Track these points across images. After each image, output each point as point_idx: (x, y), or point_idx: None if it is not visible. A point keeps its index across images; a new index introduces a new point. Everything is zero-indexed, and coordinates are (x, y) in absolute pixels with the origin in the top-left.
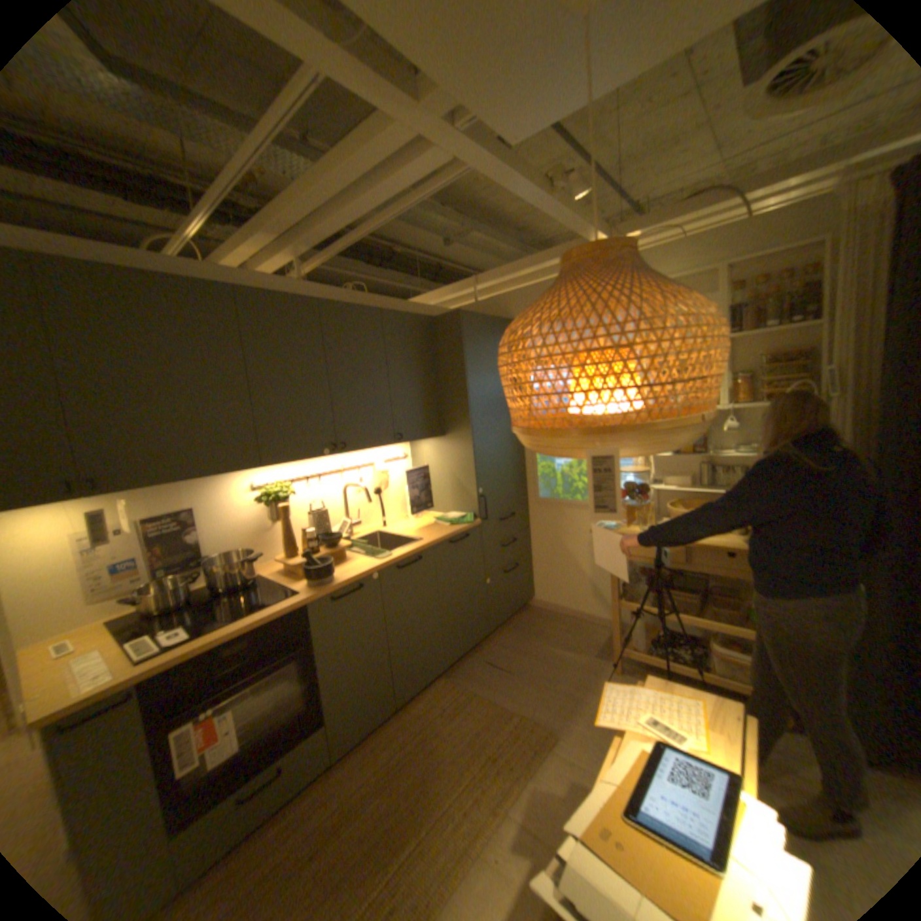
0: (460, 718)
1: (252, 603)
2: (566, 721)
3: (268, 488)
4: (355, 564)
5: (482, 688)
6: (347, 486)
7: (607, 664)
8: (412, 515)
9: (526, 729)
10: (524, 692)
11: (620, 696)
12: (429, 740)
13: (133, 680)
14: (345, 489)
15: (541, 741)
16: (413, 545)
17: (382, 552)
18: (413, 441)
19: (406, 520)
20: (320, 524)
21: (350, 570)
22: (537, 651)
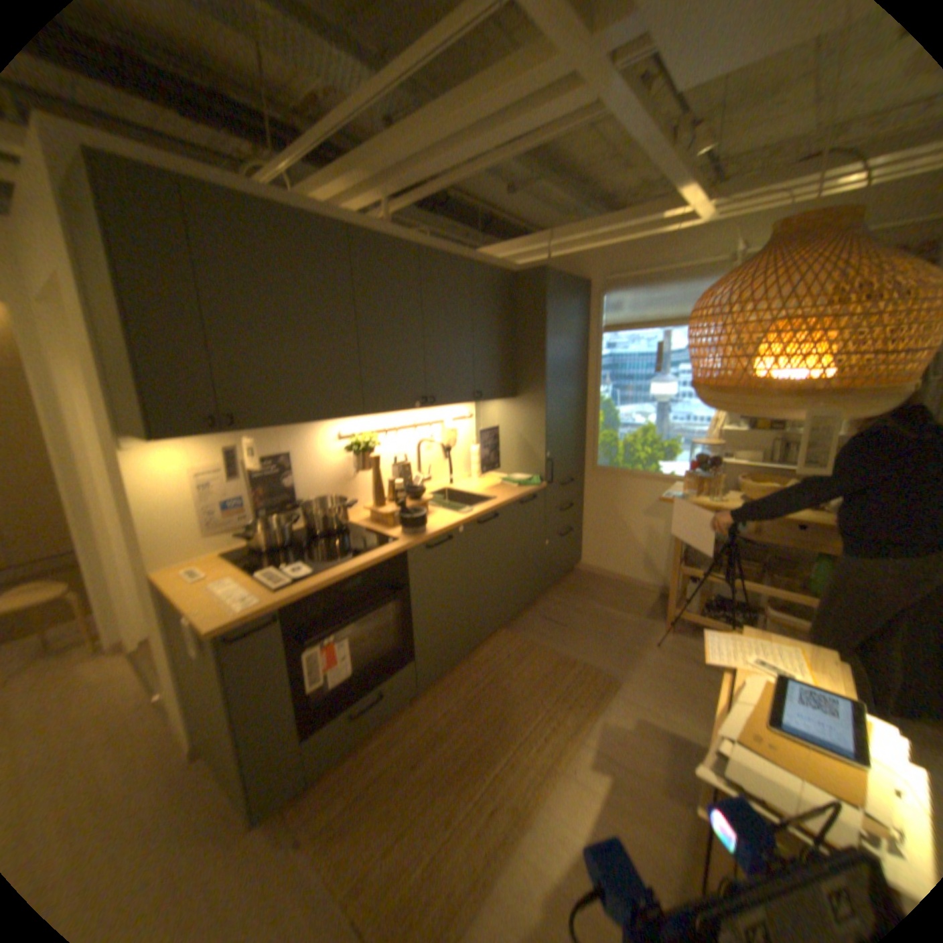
0: (525, 664)
1: (354, 546)
2: (625, 670)
3: (355, 439)
4: (439, 517)
5: (541, 639)
6: (421, 443)
7: (657, 624)
8: (475, 475)
9: (589, 675)
10: (582, 644)
11: (721, 642)
12: (500, 680)
13: (274, 606)
14: (419, 446)
15: (605, 685)
16: (489, 503)
17: (460, 508)
18: (486, 401)
19: (469, 480)
20: (396, 478)
21: (436, 522)
22: (589, 610)
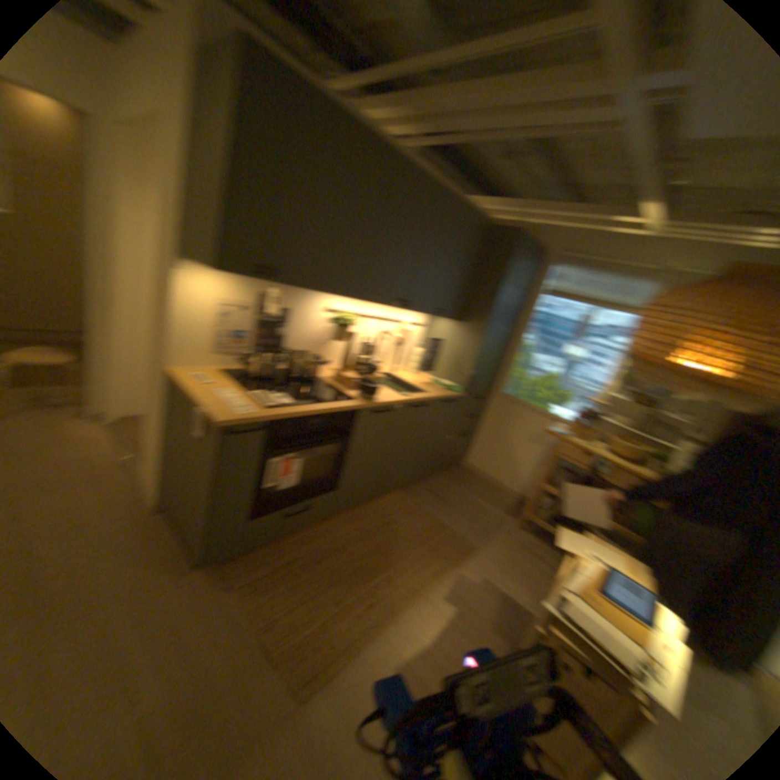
0: (413, 518)
1: (326, 394)
2: (483, 544)
3: (344, 315)
4: (387, 393)
5: (427, 505)
6: (386, 333)
7: (513, 521)
8: (415, 371)
9: (457, 540)
10: (456, 518)
11: (572, 538)
12: (393, 523)
13: (270, 417)
14: (384, 335)
15: (467, 549)
16: (424, 395)
17: (403, 391)
18: (444, 318)
19: (409, 373)
20: (361, 354)
21: (385, 396)
22: (466, 496)
